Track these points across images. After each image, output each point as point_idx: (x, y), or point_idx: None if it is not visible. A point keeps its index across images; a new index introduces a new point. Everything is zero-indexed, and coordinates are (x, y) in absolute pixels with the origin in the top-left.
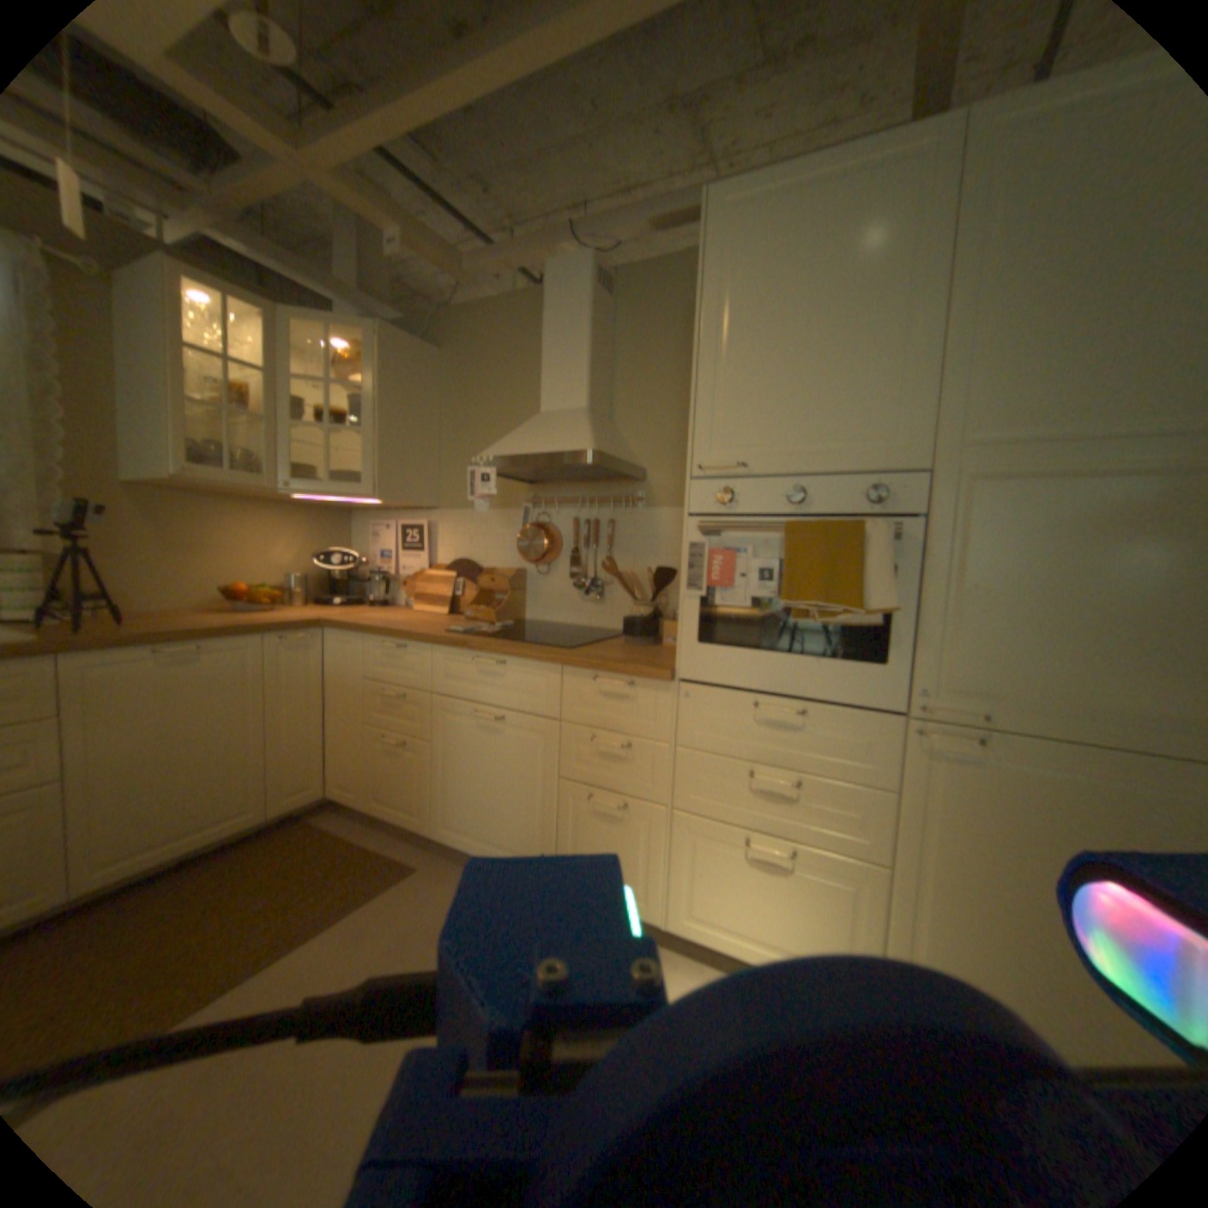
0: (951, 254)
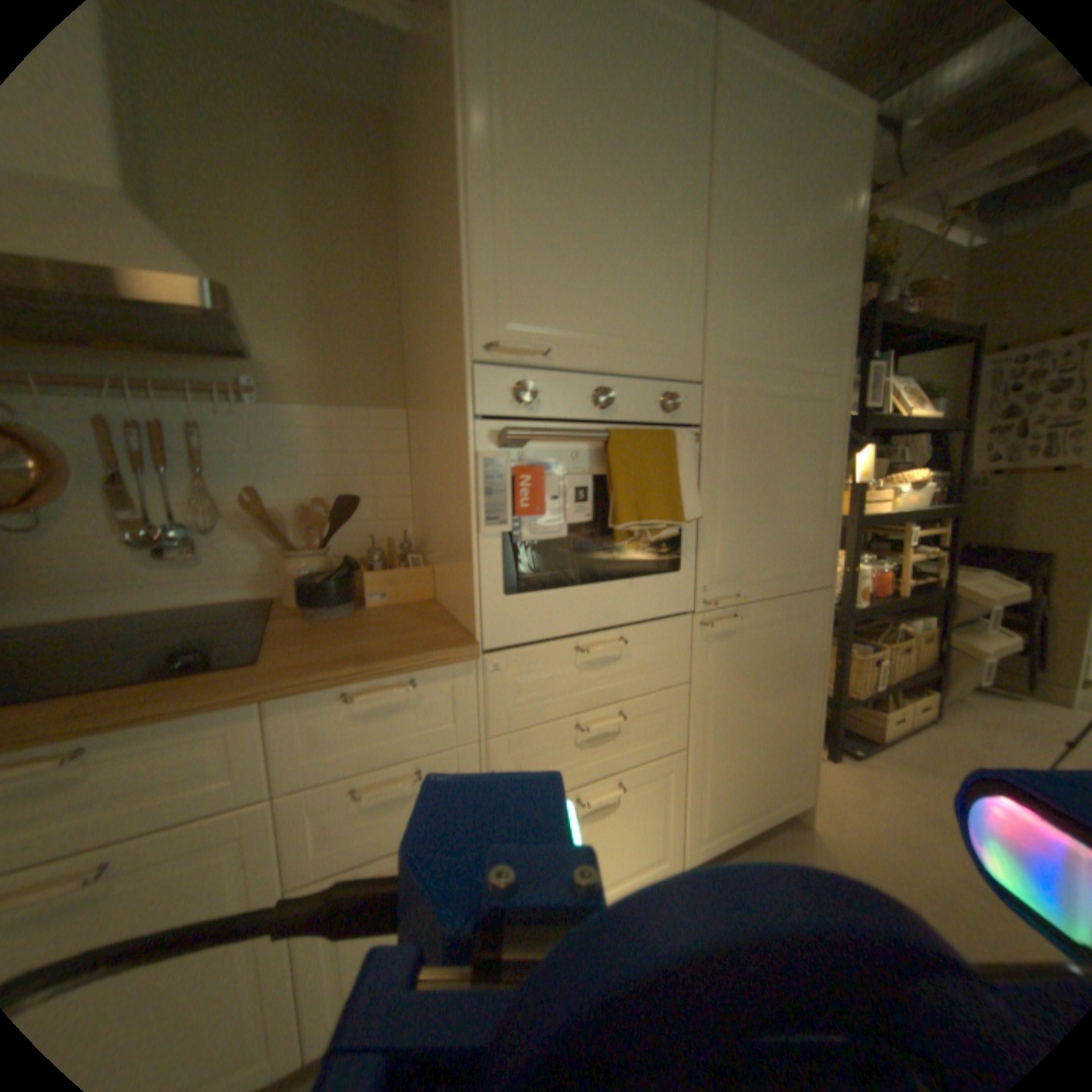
0: (712, 168)
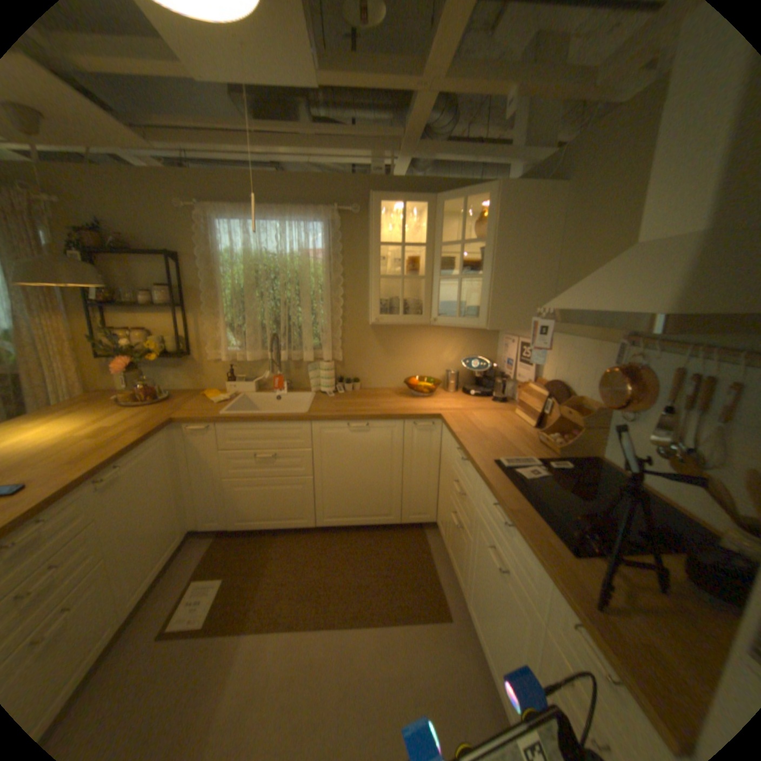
0: None
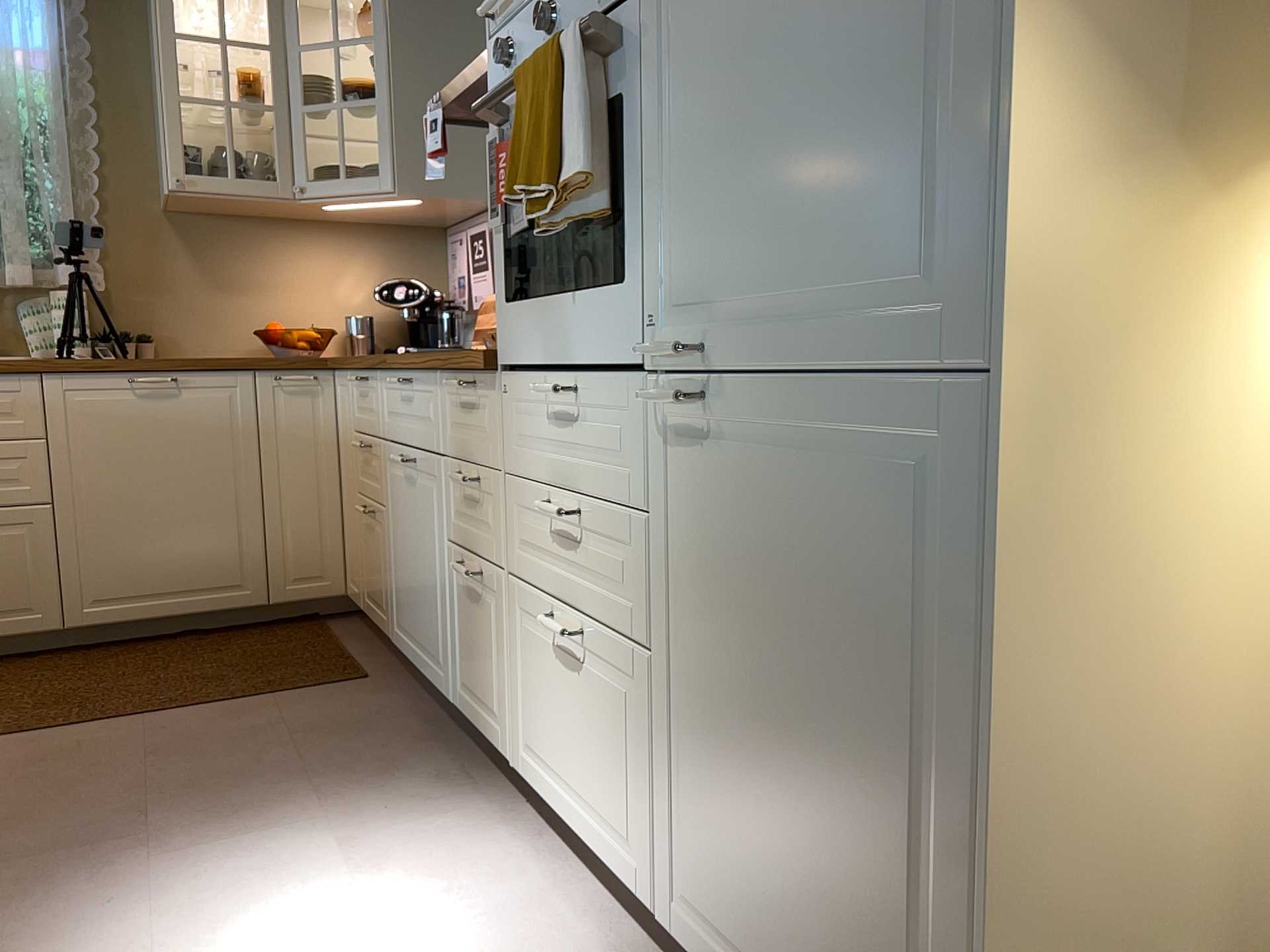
0: None
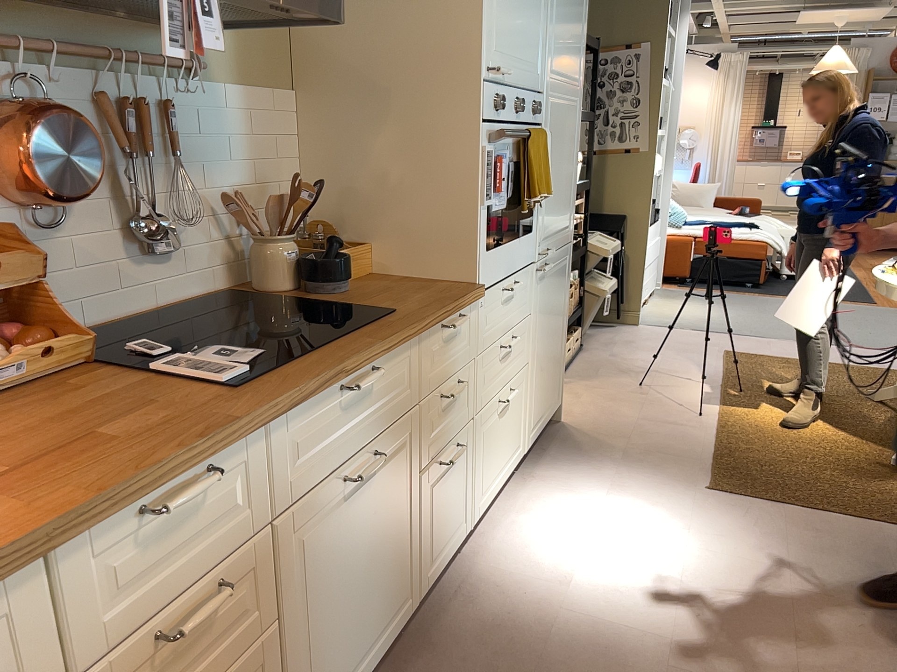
0: None
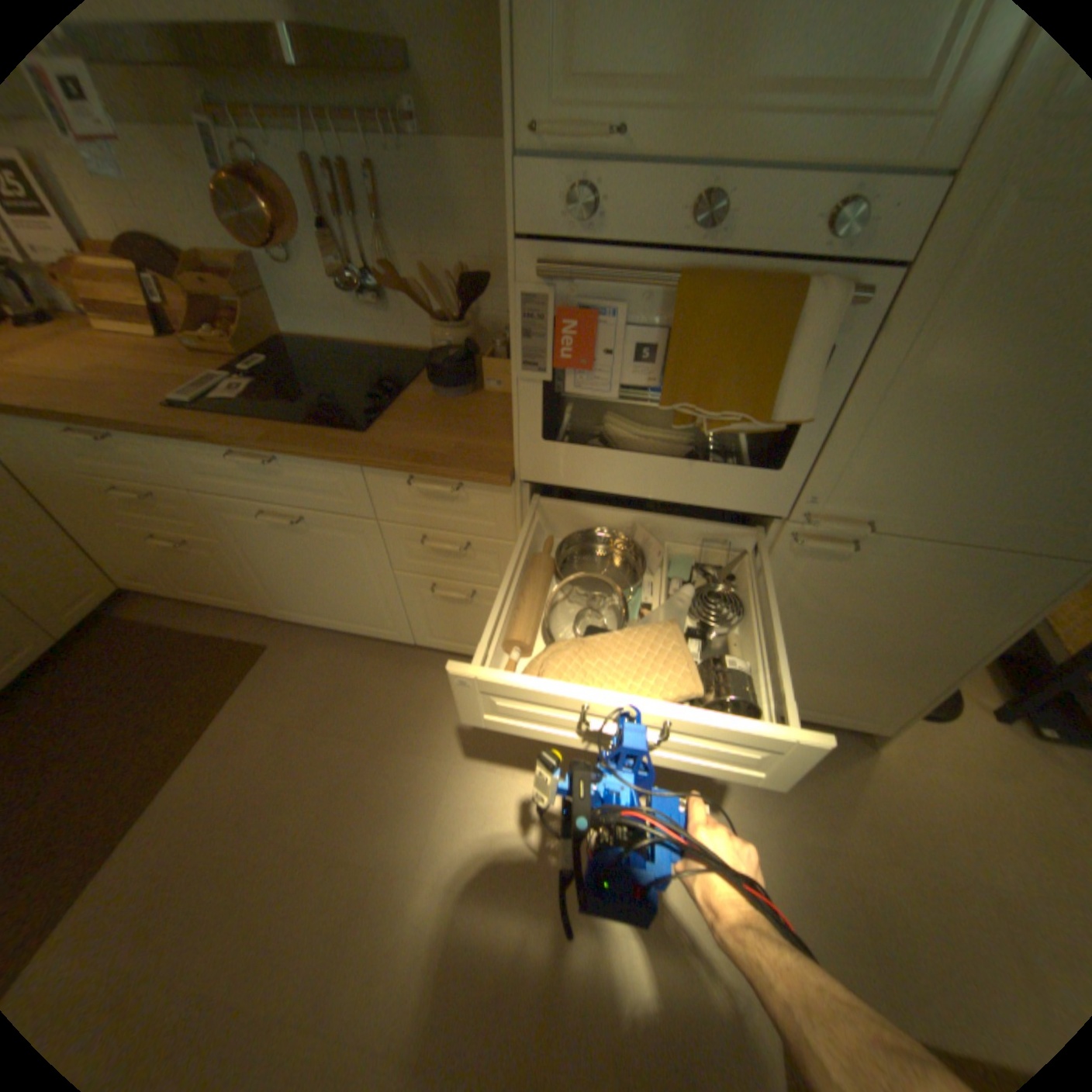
0: None
